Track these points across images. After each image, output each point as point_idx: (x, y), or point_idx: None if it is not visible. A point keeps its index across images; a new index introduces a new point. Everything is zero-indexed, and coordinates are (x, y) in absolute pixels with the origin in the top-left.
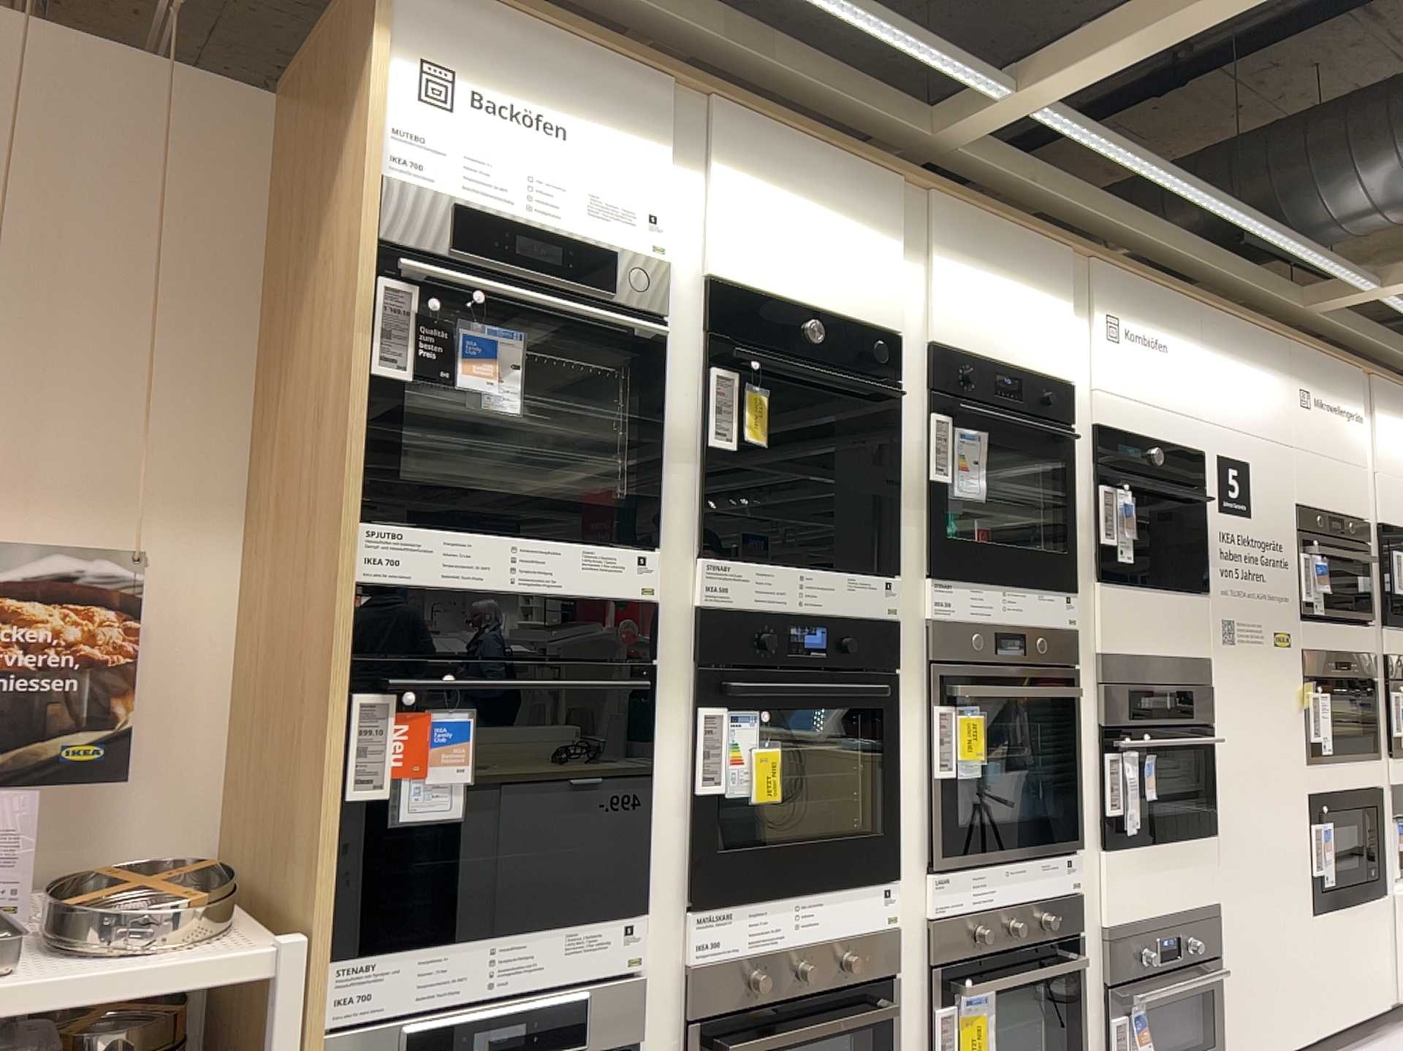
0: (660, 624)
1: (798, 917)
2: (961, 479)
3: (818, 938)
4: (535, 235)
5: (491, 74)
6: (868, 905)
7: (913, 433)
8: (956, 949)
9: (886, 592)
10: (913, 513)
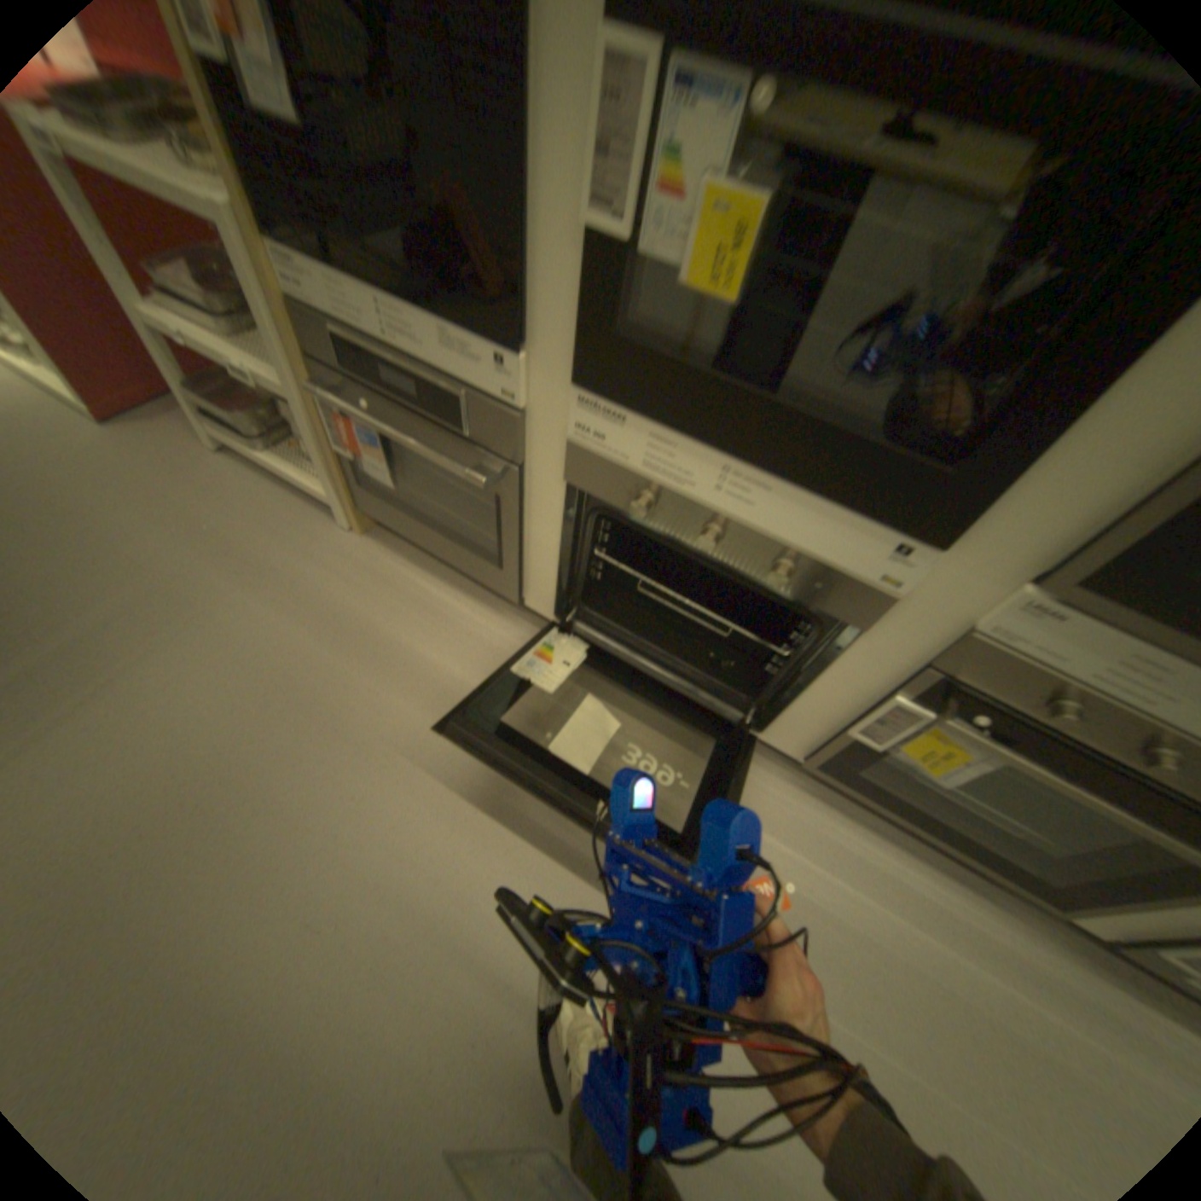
0: None
1: (726, 479)
2: None
3: (749, 519)
4: None
5: None
6: (859, 541)
7: None
8: (996, 687)
9: None
10: None
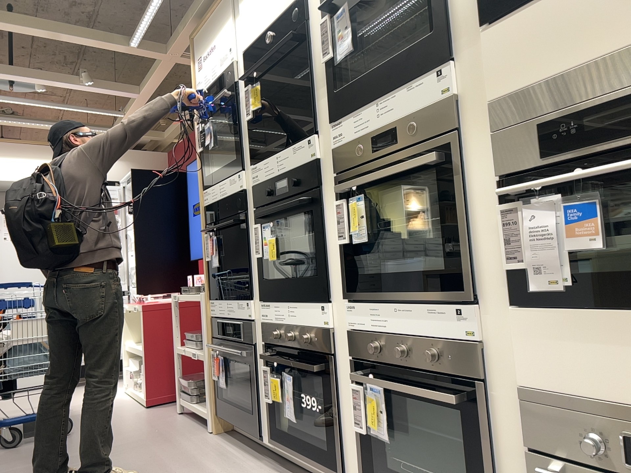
0: (247, 195)
1: (288, 312)
2: (339, 47)
3: (296, 324)
4: (212, 87)
5: (204, 48)
6: (314, 313)
7: (318, 42)
8: (362, 353)
9: (307, 145)
10: (322, 89)
